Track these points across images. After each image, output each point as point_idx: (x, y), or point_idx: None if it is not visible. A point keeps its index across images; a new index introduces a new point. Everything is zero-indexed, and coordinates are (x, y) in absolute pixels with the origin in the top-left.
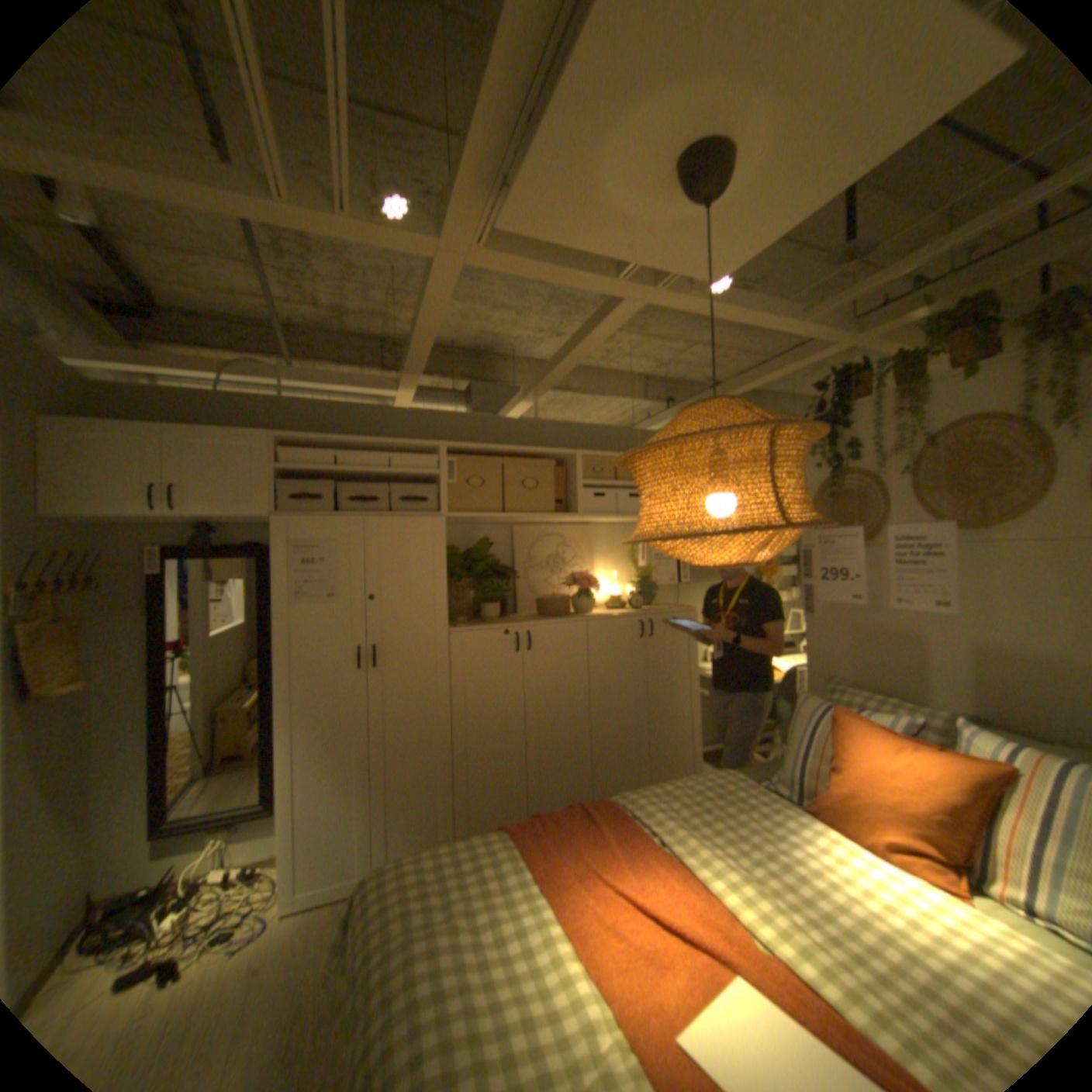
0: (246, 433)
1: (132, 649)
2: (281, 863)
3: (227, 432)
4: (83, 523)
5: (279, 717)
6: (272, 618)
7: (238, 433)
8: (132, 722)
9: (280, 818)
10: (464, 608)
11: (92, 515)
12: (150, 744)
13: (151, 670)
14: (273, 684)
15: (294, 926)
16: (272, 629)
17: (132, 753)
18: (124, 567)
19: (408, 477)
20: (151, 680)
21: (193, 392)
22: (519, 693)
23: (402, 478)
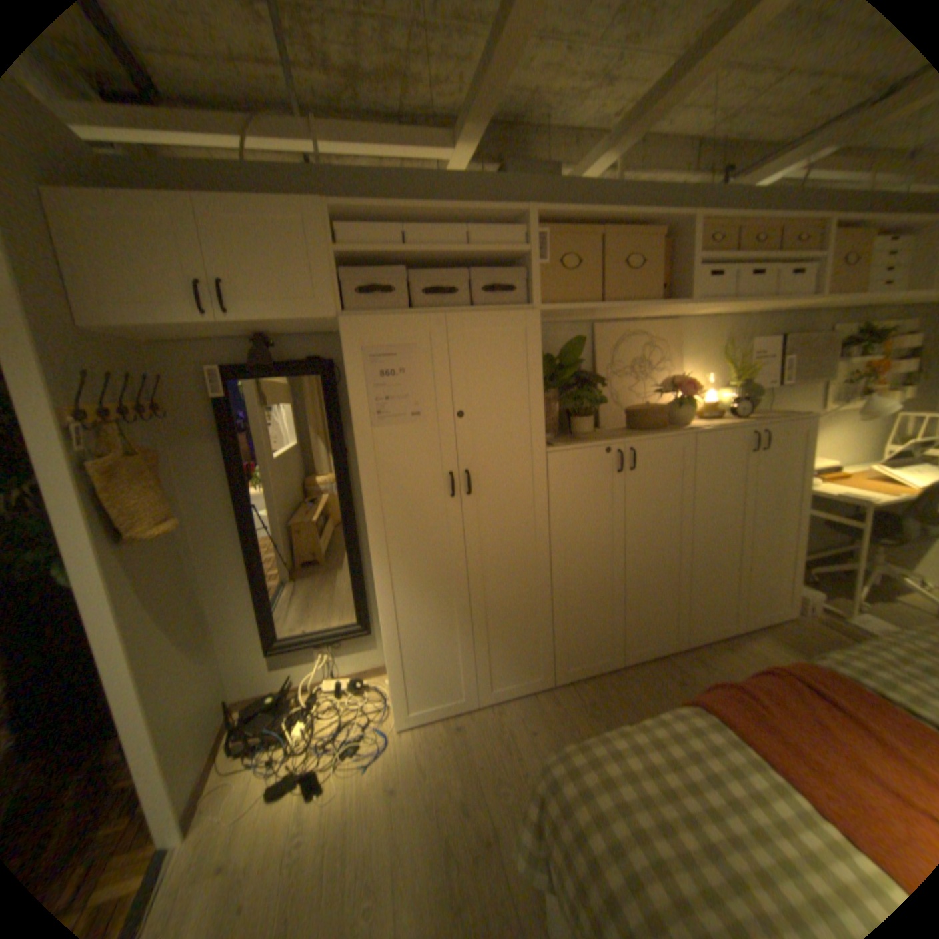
0: (295, 202)
1: (215, 479)
2: (395, 686)
3: (273, 202)
4: (135, 341)
5: (377, 550)
6: (357, 443)
7: (286, 202)
8: (230, 550)
9: (390, 646)
10: (547, 424)
11: (140, 324)
12: (251, 571)
13: (237, 500)
14: (367, 516)
15: (415, 741)
16: (359, 456)
17: (235, 579)
18: (189, 391)
19: (487, 261)
20: (239, 510)
21: (219, 164)
22: (616, 517)
23: (478, 264)
